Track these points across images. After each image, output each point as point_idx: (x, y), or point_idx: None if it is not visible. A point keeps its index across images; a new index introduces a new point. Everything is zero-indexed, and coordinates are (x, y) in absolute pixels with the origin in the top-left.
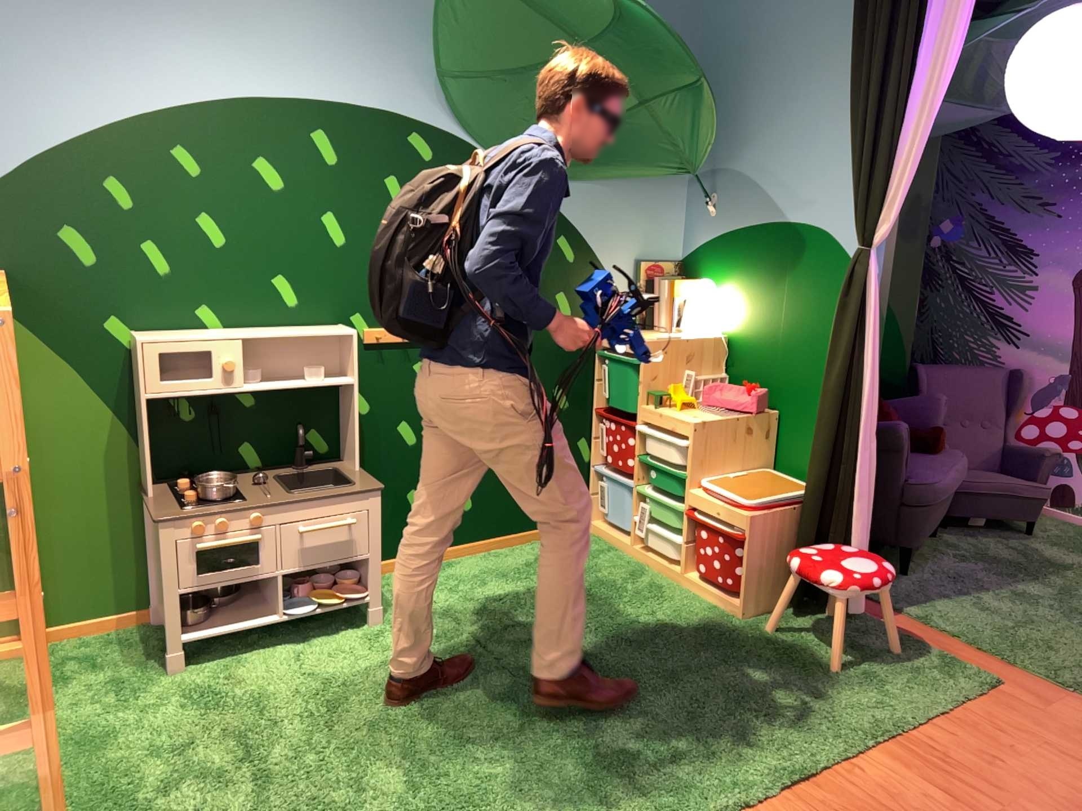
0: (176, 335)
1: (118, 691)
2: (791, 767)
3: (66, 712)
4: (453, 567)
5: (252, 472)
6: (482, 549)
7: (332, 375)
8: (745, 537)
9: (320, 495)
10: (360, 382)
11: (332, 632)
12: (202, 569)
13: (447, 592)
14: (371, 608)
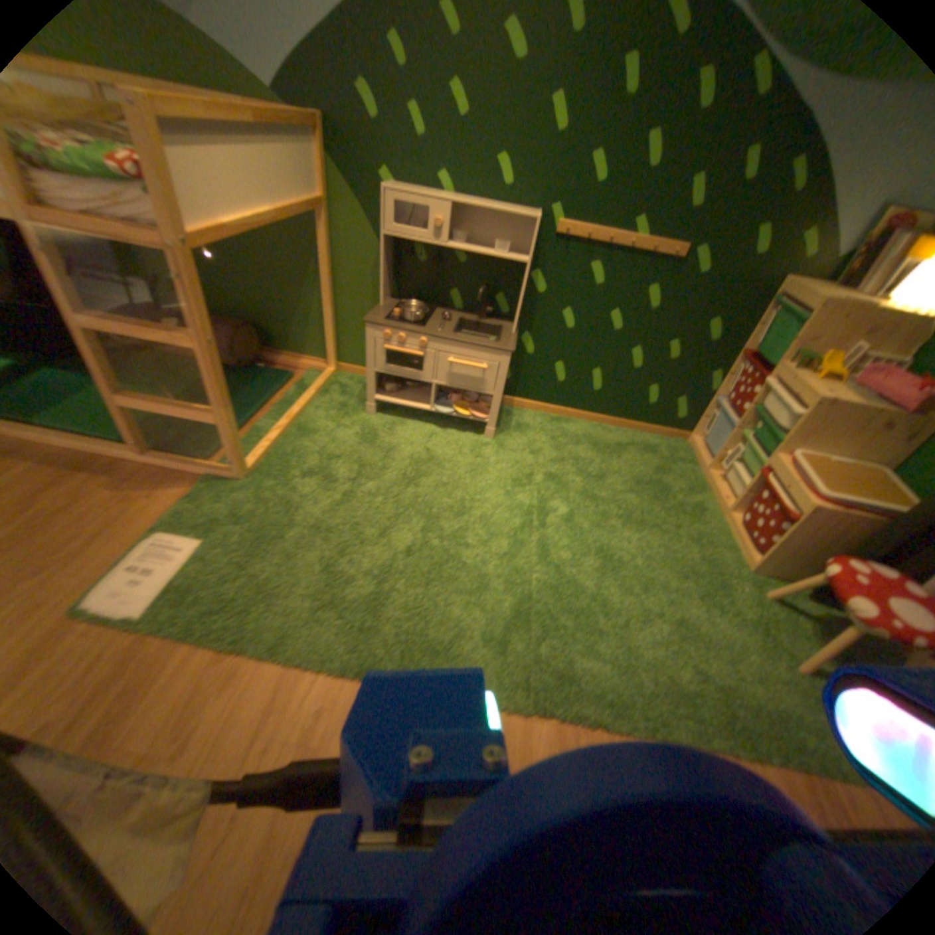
0: (412, 186)
1: (332, 410)
2: (671, 735)
3: (301, 410)
4: (565, 424)
5: (447, 309)
6: (595, 420)
7: (517, 250)
8: (799, 521)
9: (463, 339)
10: (541, 264)
11: (457, 430)
12: (382, 360)
13: (545, 438)
14: (486, 426)
